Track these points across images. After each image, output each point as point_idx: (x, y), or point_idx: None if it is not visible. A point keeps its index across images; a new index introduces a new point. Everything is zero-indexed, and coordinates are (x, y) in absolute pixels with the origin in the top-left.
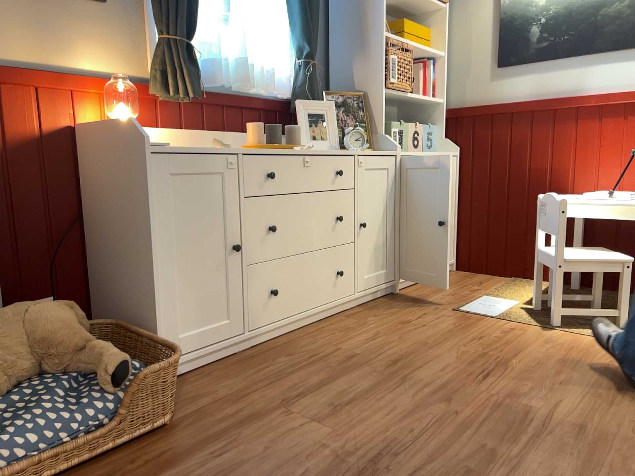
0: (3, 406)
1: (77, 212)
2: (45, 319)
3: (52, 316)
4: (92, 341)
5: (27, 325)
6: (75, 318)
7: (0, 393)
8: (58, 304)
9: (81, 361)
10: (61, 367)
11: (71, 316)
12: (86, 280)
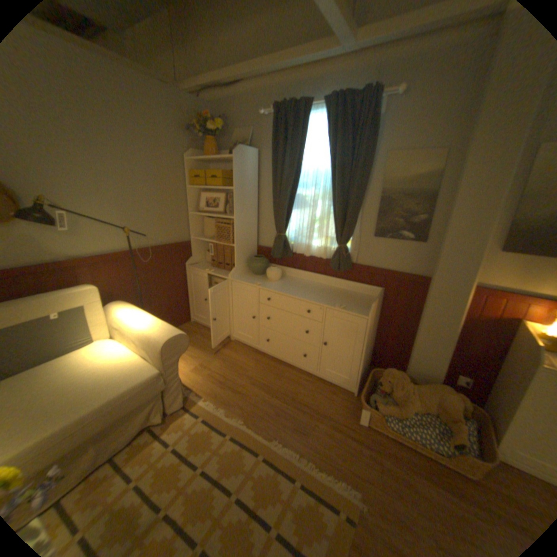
0: (419, 419)
1: (503, 355)
2: (449, 402)
3: (452, 403)
4: (463, 422)
5: (441, 400)
6: (463, 408)
7: (421, 414)
8: (459, 398)
9: (453, 427)
10: (445, 421)
11: (461, 407)
12: (493, 383)
